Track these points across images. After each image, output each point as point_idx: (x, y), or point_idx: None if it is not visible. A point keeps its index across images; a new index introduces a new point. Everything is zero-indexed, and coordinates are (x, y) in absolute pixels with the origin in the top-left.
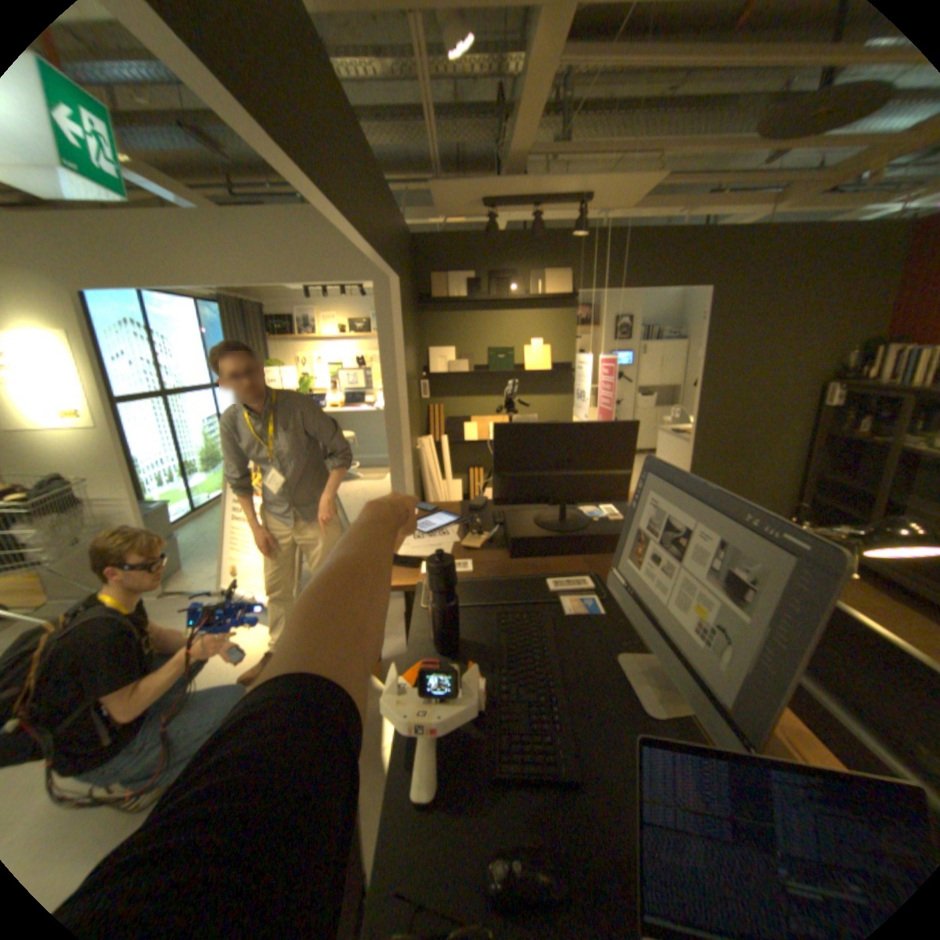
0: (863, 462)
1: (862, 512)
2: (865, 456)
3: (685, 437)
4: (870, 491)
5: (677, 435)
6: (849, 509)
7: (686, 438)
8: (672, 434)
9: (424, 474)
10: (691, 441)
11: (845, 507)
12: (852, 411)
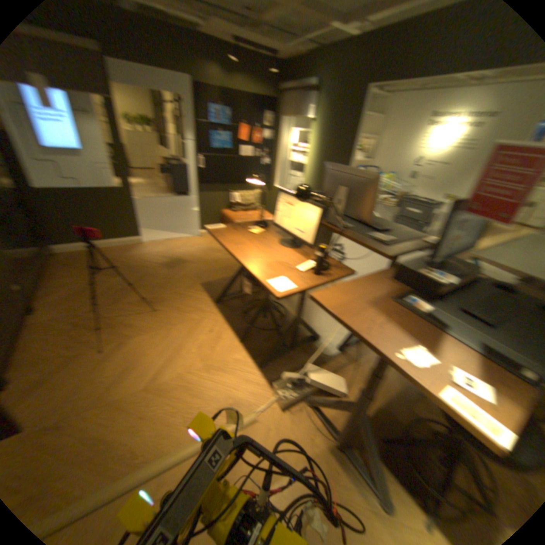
0: None
1: None
2: None
3: None
4: None
5: None
6: None
7: None
8: None
9: None
10: None
11: None
12: None
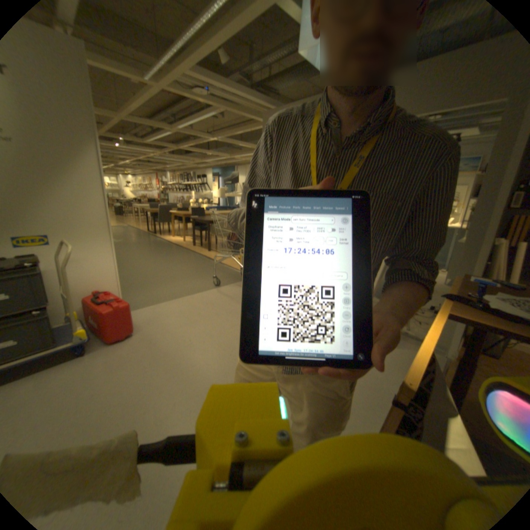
0: None
1: None
2: None
3: None
4: None
5: None
6: None
7: None
8: None
9: (494, 268)
10: None
11: None
12: None
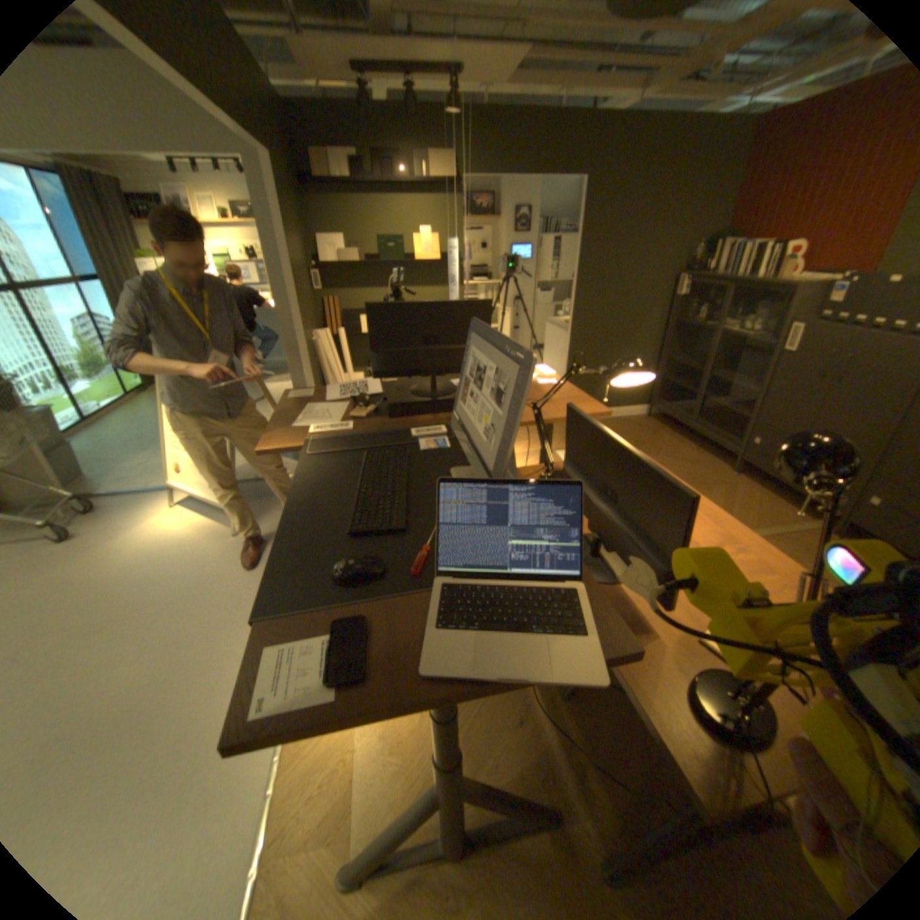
0: (700, 344)
1: (695, 386)
2: (701, 339)
3: (565, 327)
4: (701, 368)
5: (559, 325)
6: (687, 384)
7: (566, 328)
8: (556, 325)
9: (324, 366)
10: (569, 330)
11: (685, 383)
12: (697, 300)
